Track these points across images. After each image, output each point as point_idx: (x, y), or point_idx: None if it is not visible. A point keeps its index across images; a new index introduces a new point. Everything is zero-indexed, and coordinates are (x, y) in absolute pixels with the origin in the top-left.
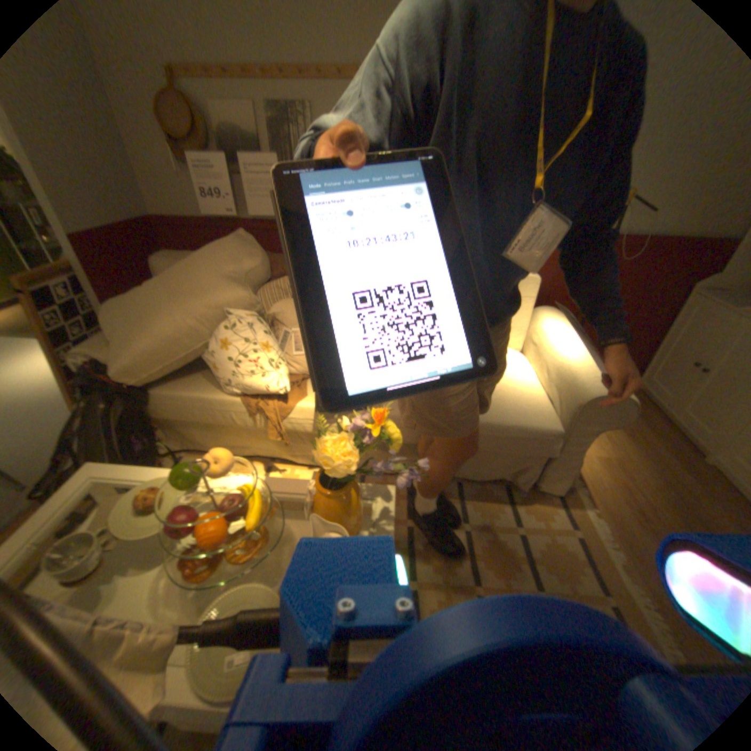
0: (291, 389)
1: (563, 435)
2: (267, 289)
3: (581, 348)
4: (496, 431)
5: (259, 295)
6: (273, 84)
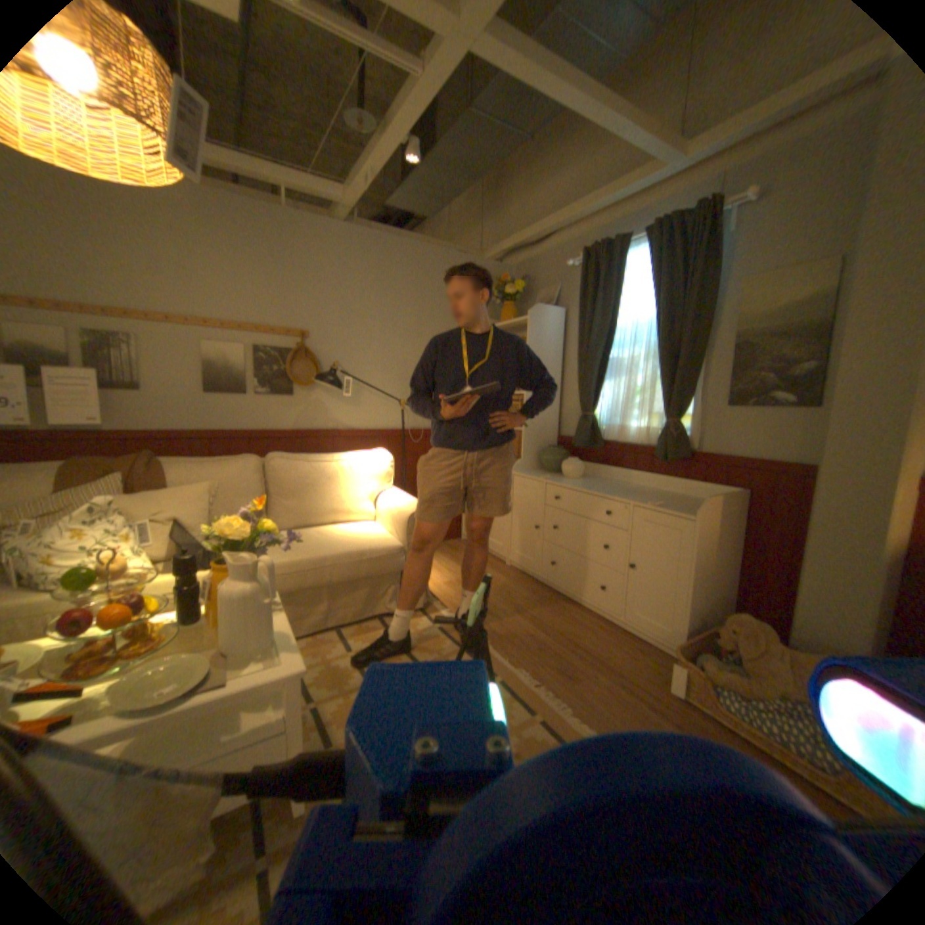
0: (139, 567)
1: (401, 547)
2: (87, 486)
3: (400, 495)
4: (353, 556)
5: (76, 492)
6: (93, 319)
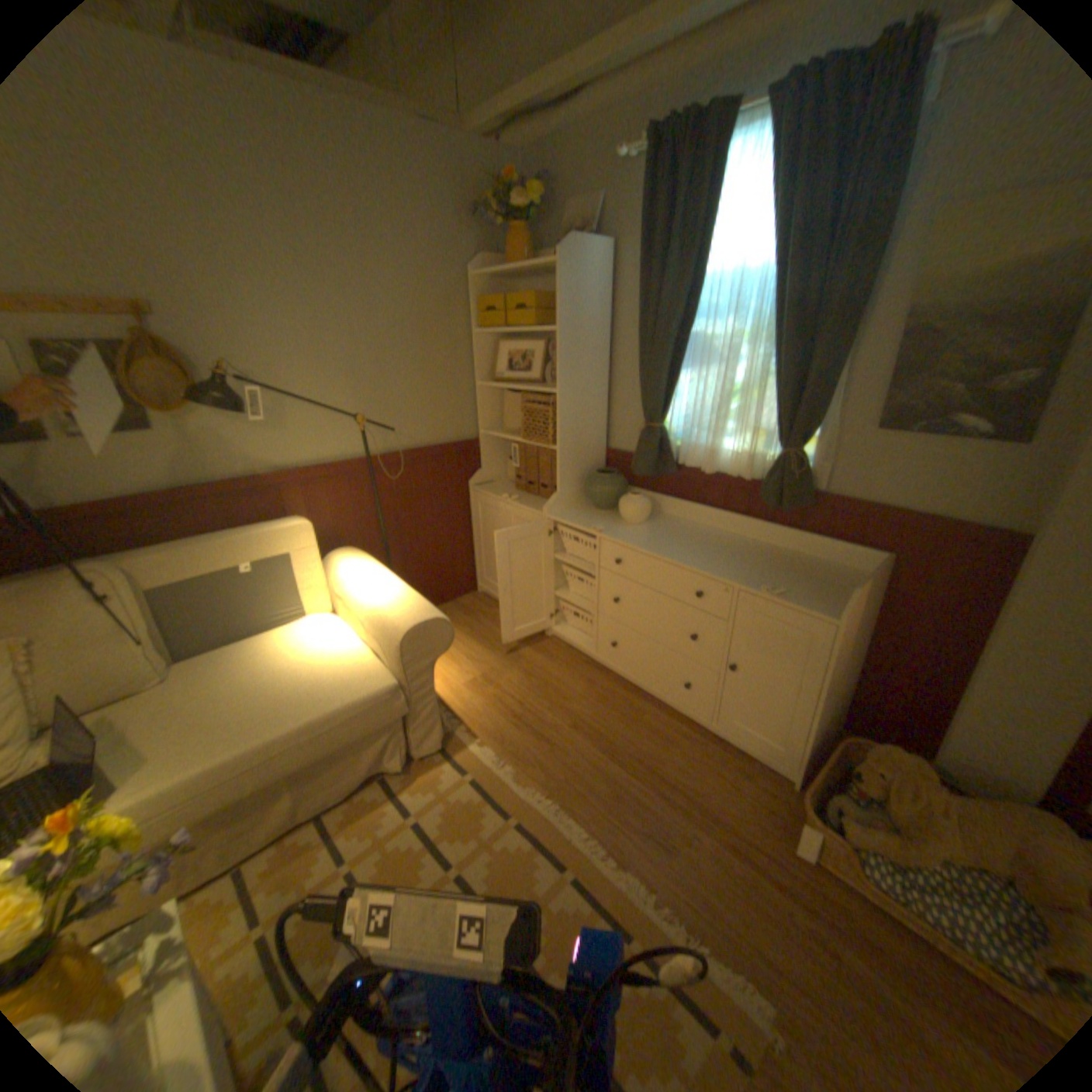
0: None
1: (397, 686)
2: None
3: (382, 585)
4: (319, 727)
5: None
6: None
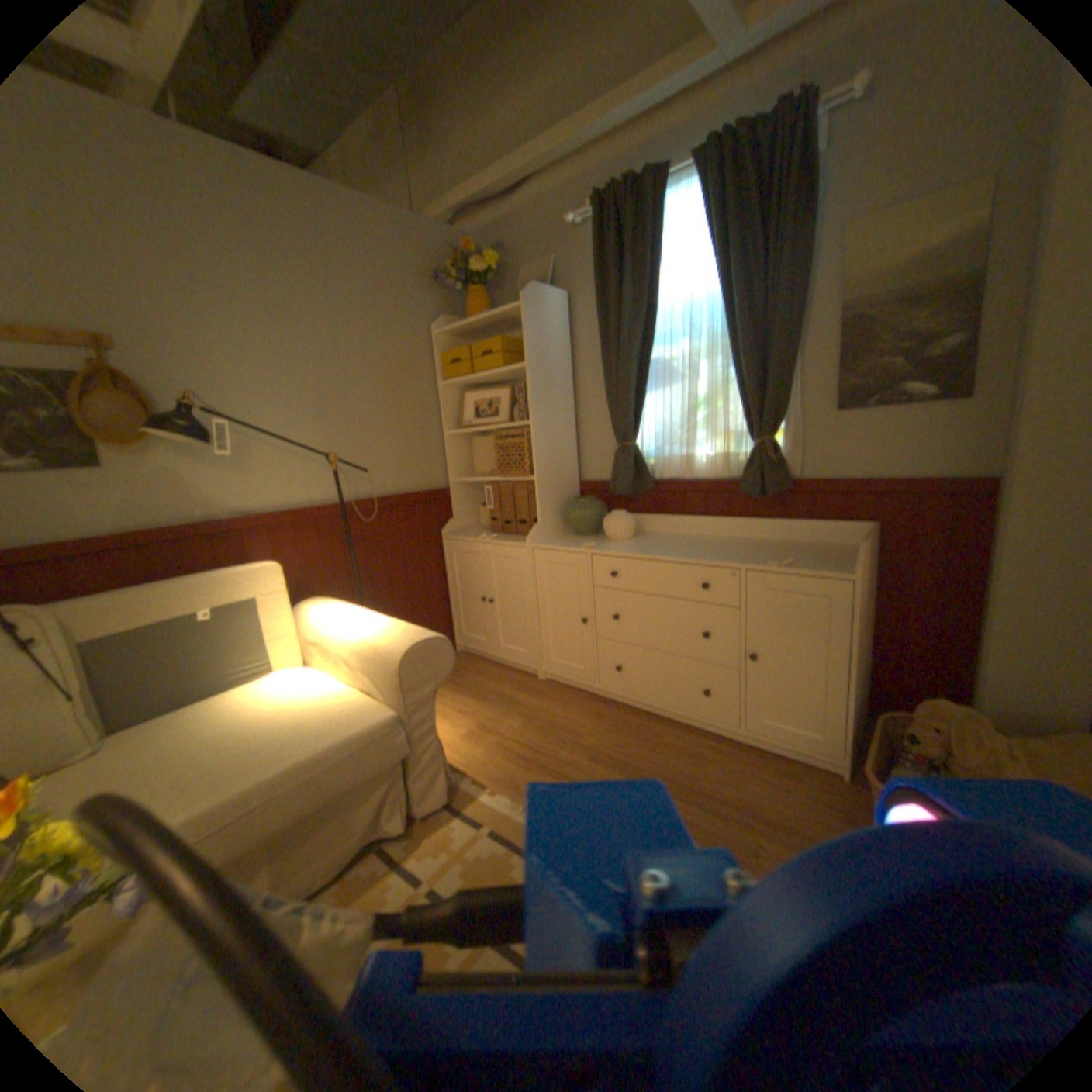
0: None
1: (397, 718)
2: None
3: (366, 618)
4: (308, 768)
5: None
6: None
